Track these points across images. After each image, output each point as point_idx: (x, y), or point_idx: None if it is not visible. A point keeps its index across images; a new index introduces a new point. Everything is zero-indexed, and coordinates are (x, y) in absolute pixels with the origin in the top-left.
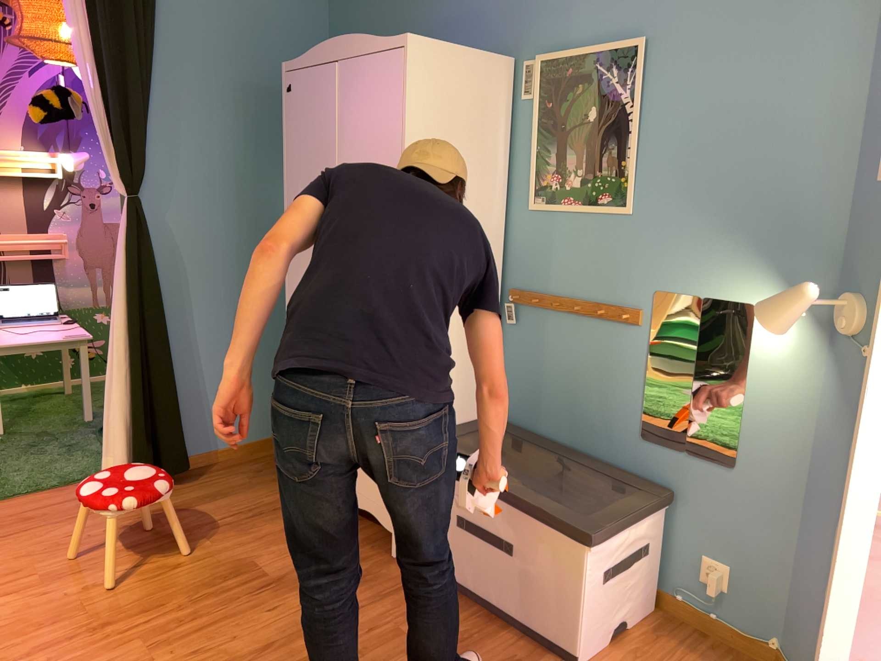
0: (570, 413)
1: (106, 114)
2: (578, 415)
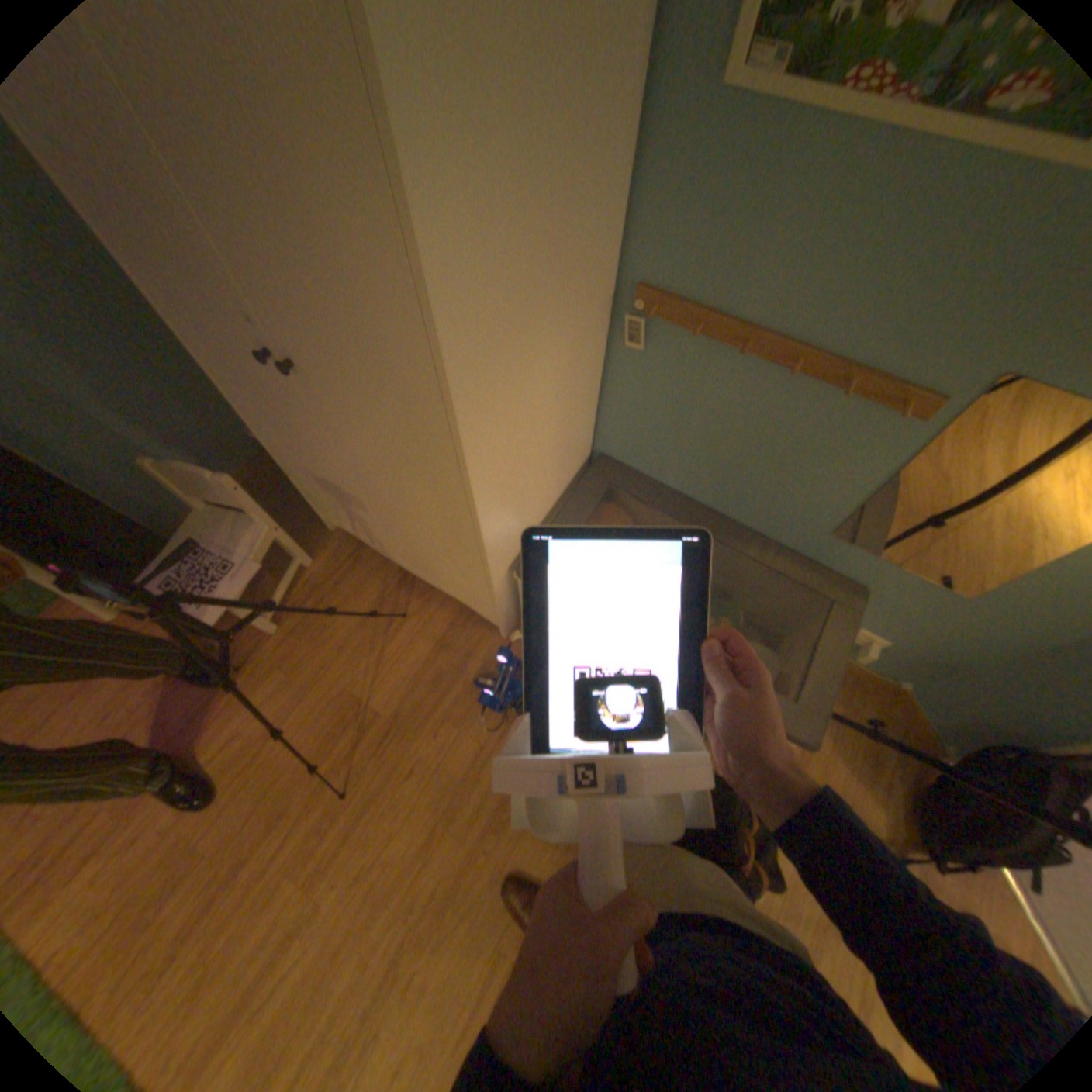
0: (722, 483)
1: None
2: (734, 488)
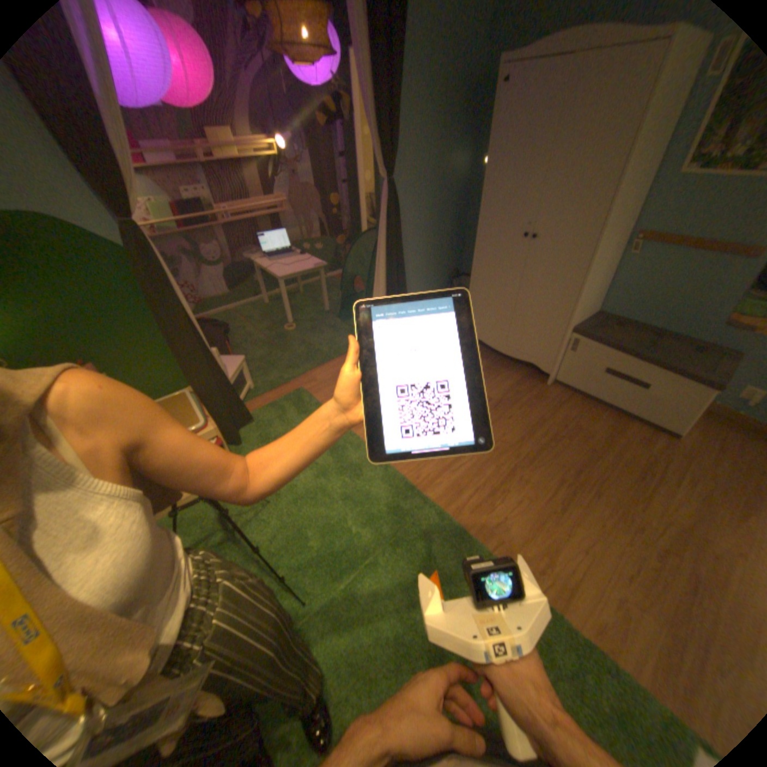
0: (668, 308)
1: (372, 114)
2: (674, 310)
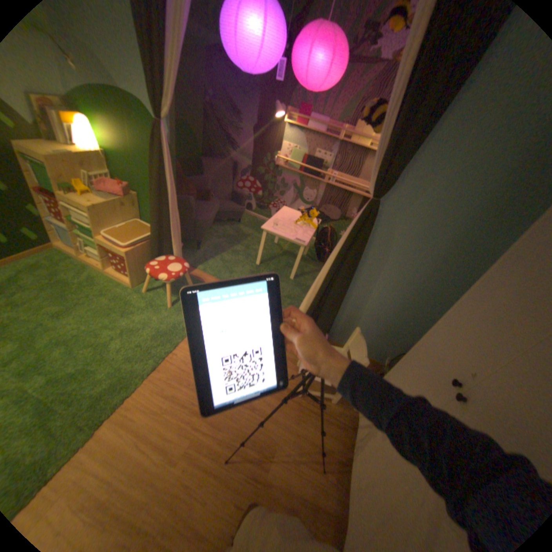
0: None
1: (395, 130)
2: None
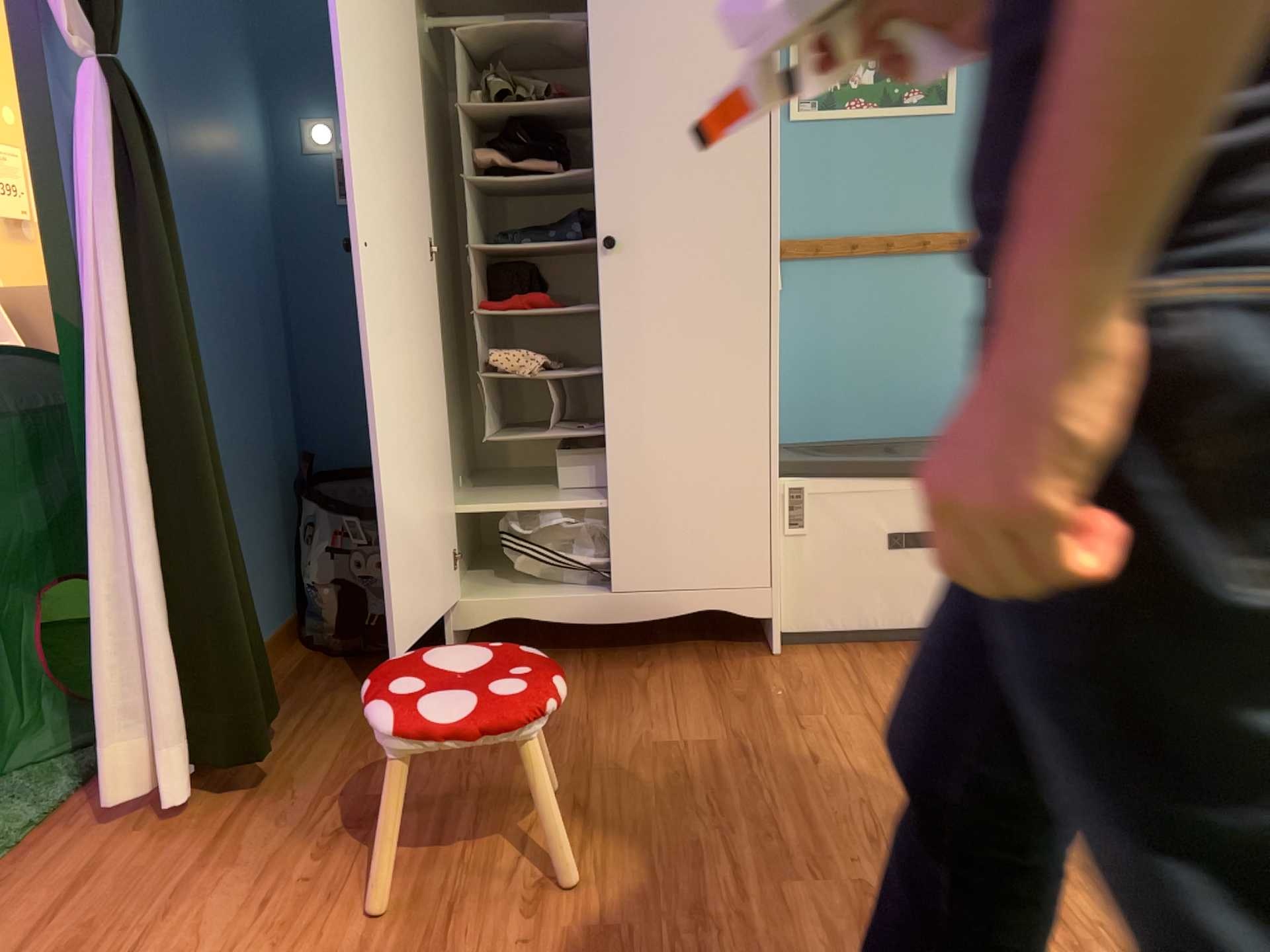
0: (880, 390)
1: None
2: (892, 389)
